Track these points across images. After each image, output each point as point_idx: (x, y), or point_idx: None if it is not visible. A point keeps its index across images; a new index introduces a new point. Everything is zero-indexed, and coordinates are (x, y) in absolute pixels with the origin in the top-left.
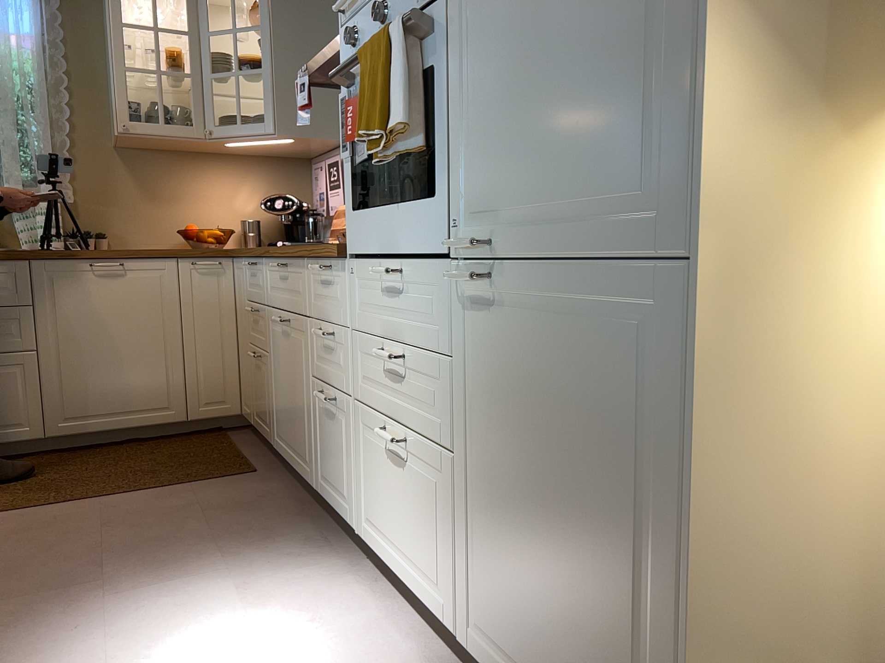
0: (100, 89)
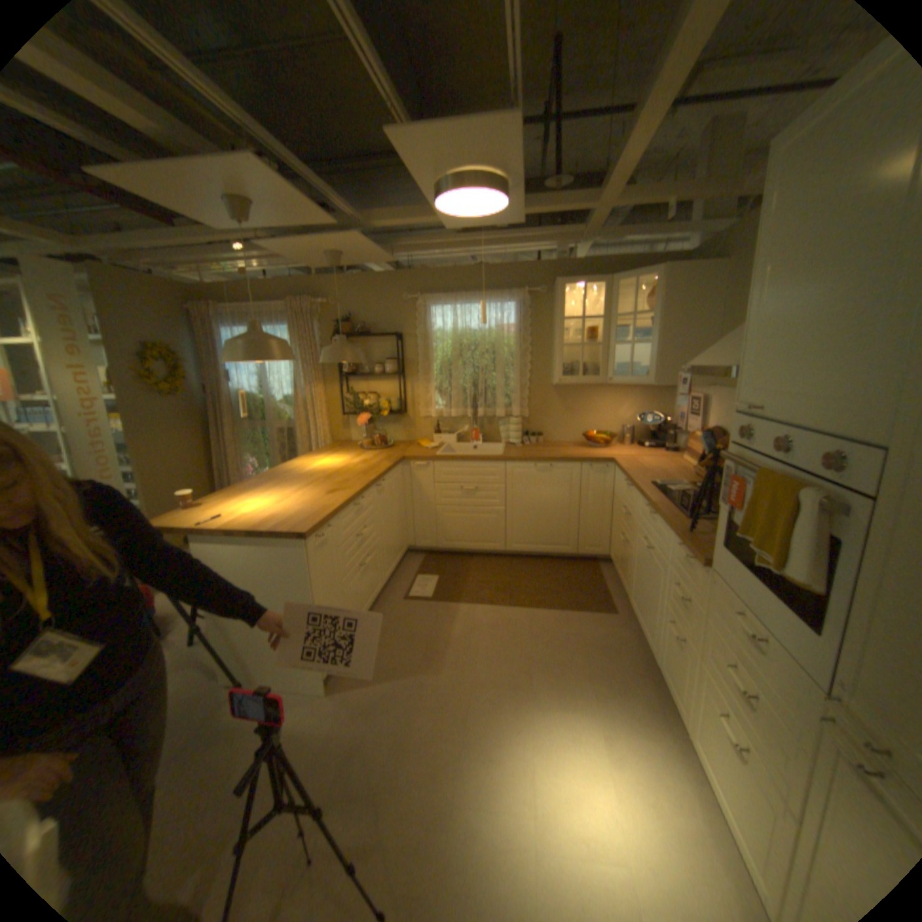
0: (546, 350)
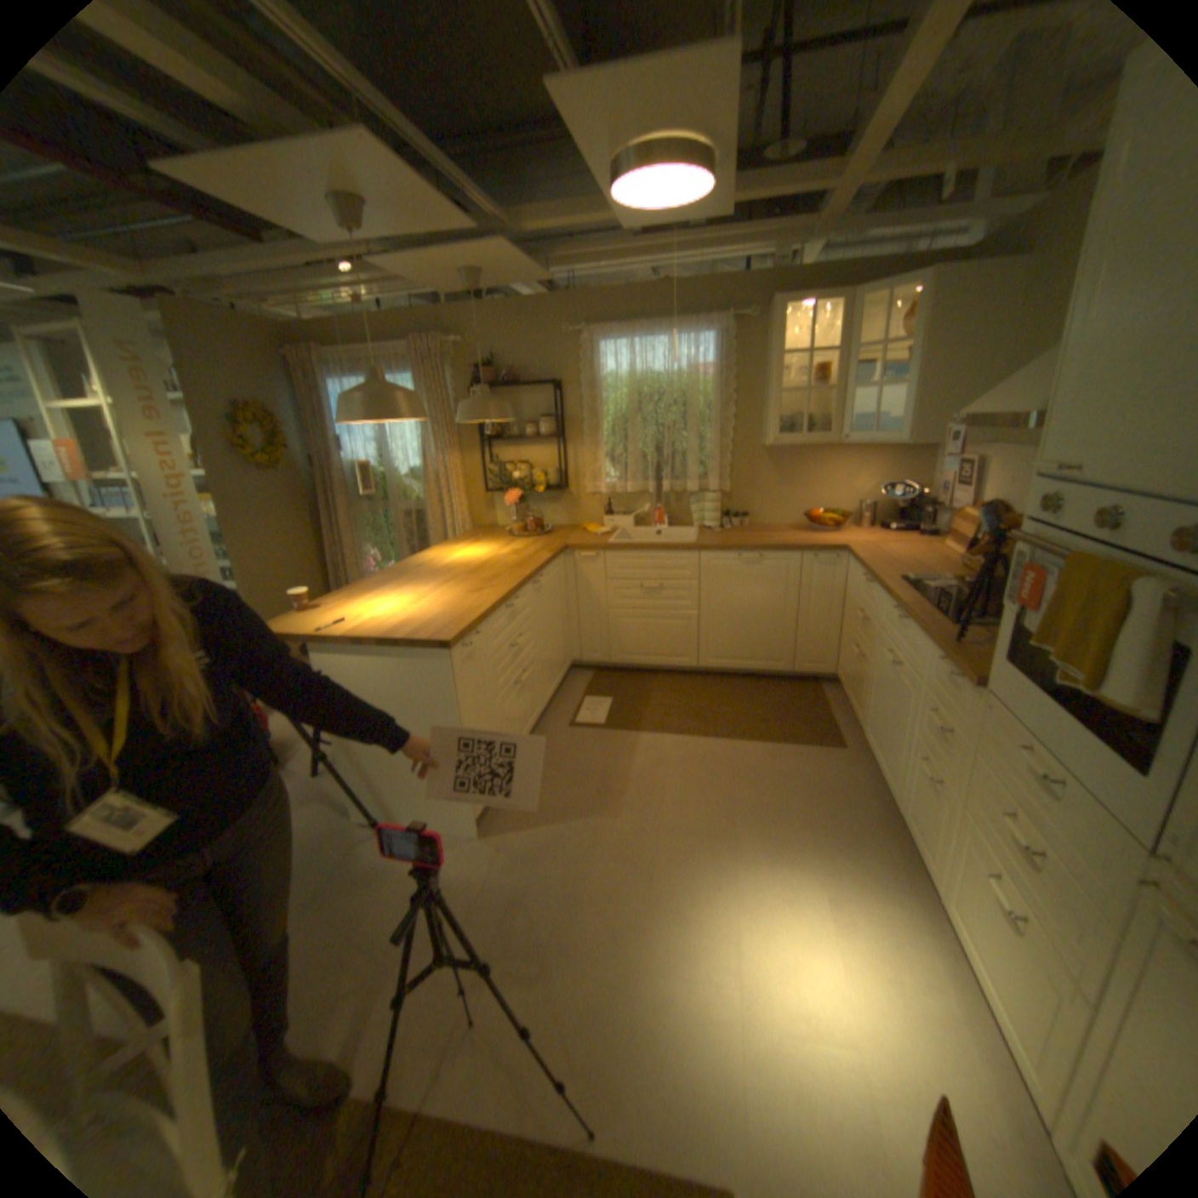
0: (757, 398)
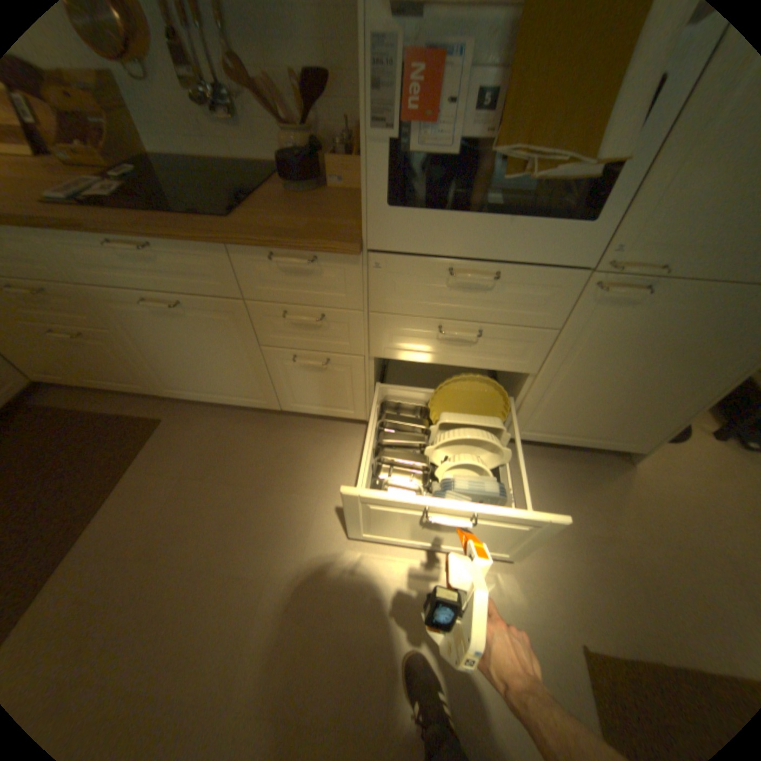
0: None
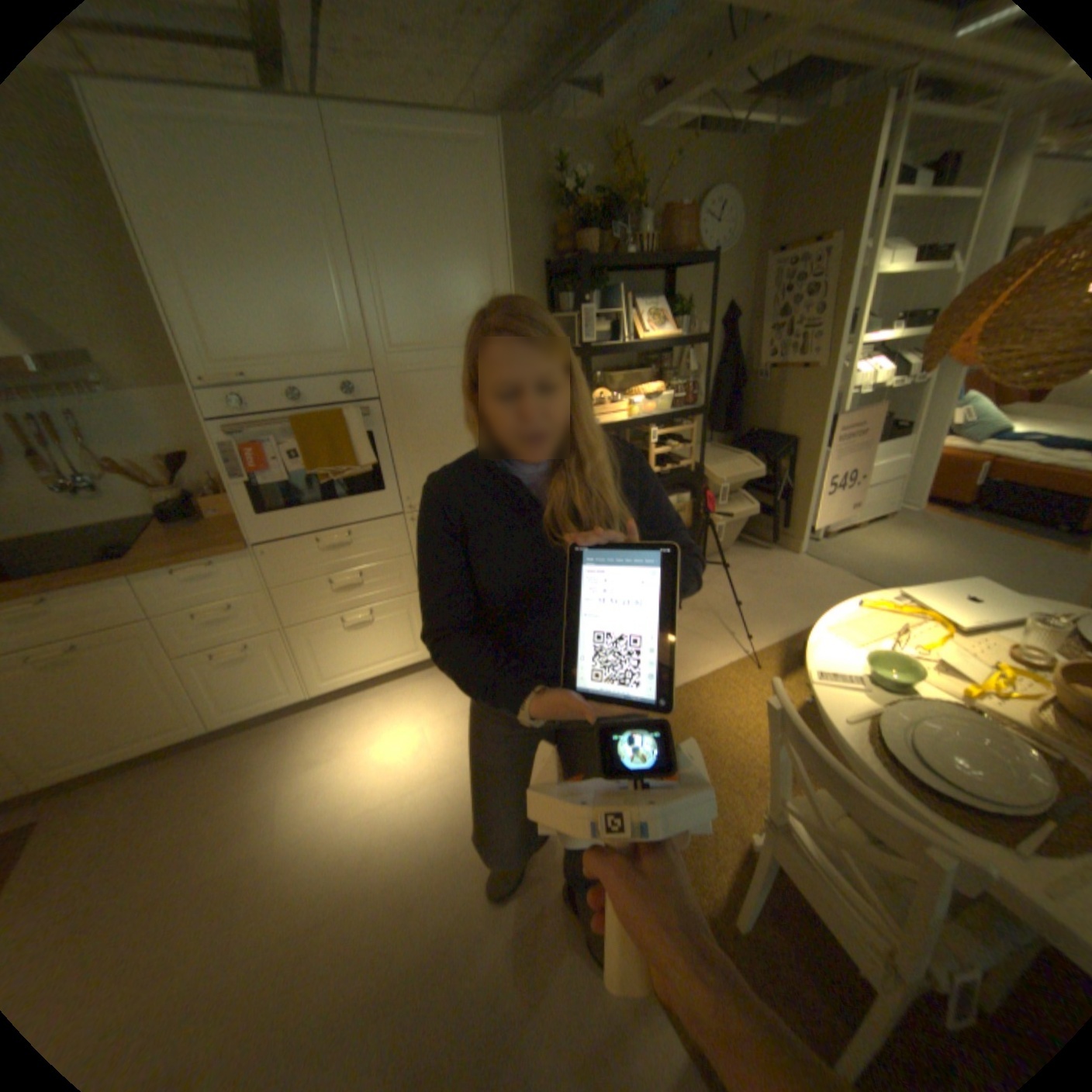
0: None
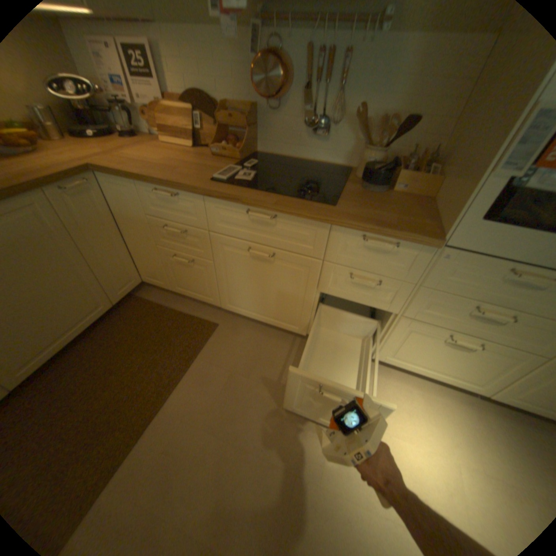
0: None
